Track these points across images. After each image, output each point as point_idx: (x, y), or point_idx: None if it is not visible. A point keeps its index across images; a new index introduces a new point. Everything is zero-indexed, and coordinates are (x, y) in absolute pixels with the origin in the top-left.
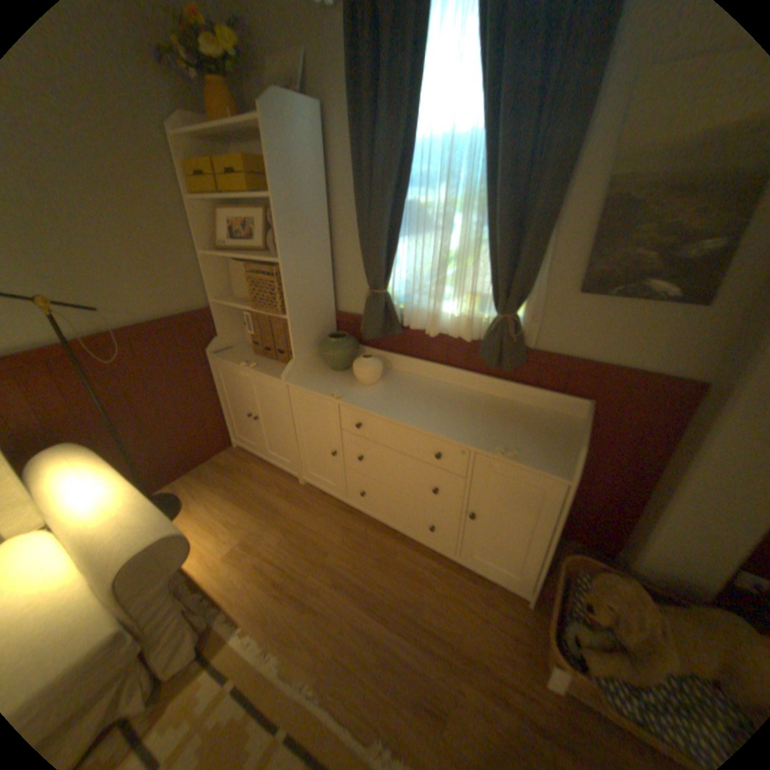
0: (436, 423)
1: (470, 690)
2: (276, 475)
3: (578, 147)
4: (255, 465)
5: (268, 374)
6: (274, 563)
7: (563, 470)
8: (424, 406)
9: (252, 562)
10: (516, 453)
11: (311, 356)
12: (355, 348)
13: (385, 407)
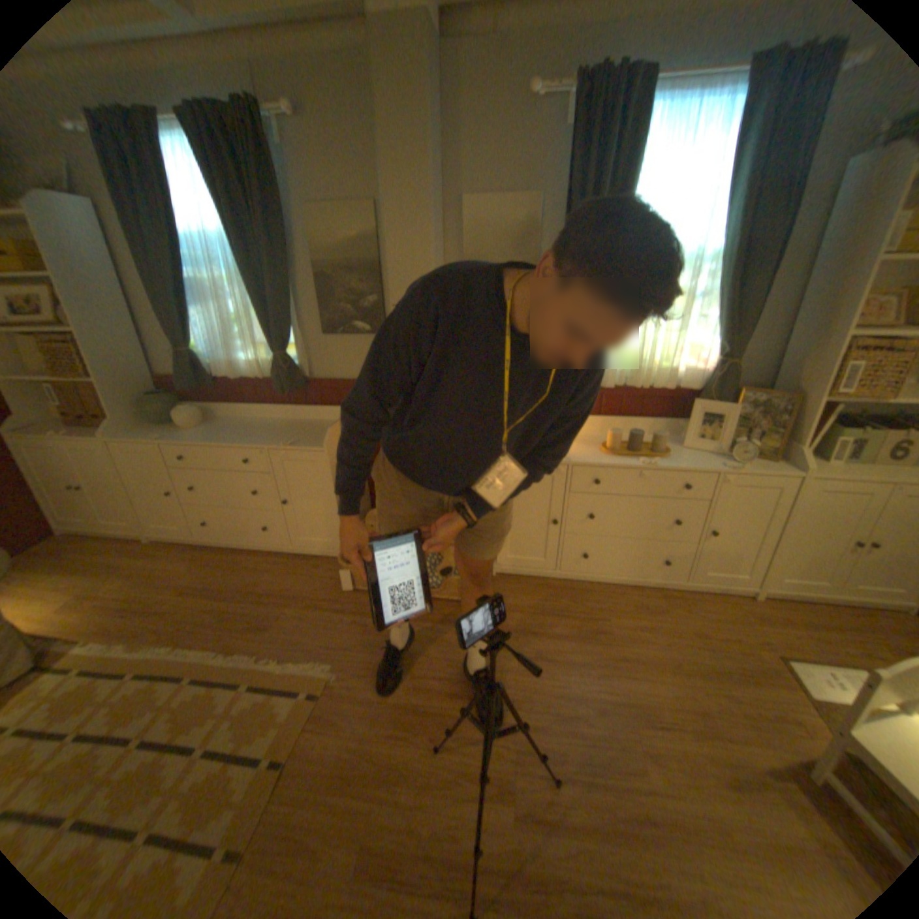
0: (240, 440)
1: (289, 612)
2: (114, 545)
3: (281, 246)
4: (87, 543)
5: (82, 438)
6: (115, 600)
7: (321, 445)
8: (235, 433)
9: (90, 605)
10: (291, 442)
11: (128, 416)
12: (171, 402)
13: (199, 439)
